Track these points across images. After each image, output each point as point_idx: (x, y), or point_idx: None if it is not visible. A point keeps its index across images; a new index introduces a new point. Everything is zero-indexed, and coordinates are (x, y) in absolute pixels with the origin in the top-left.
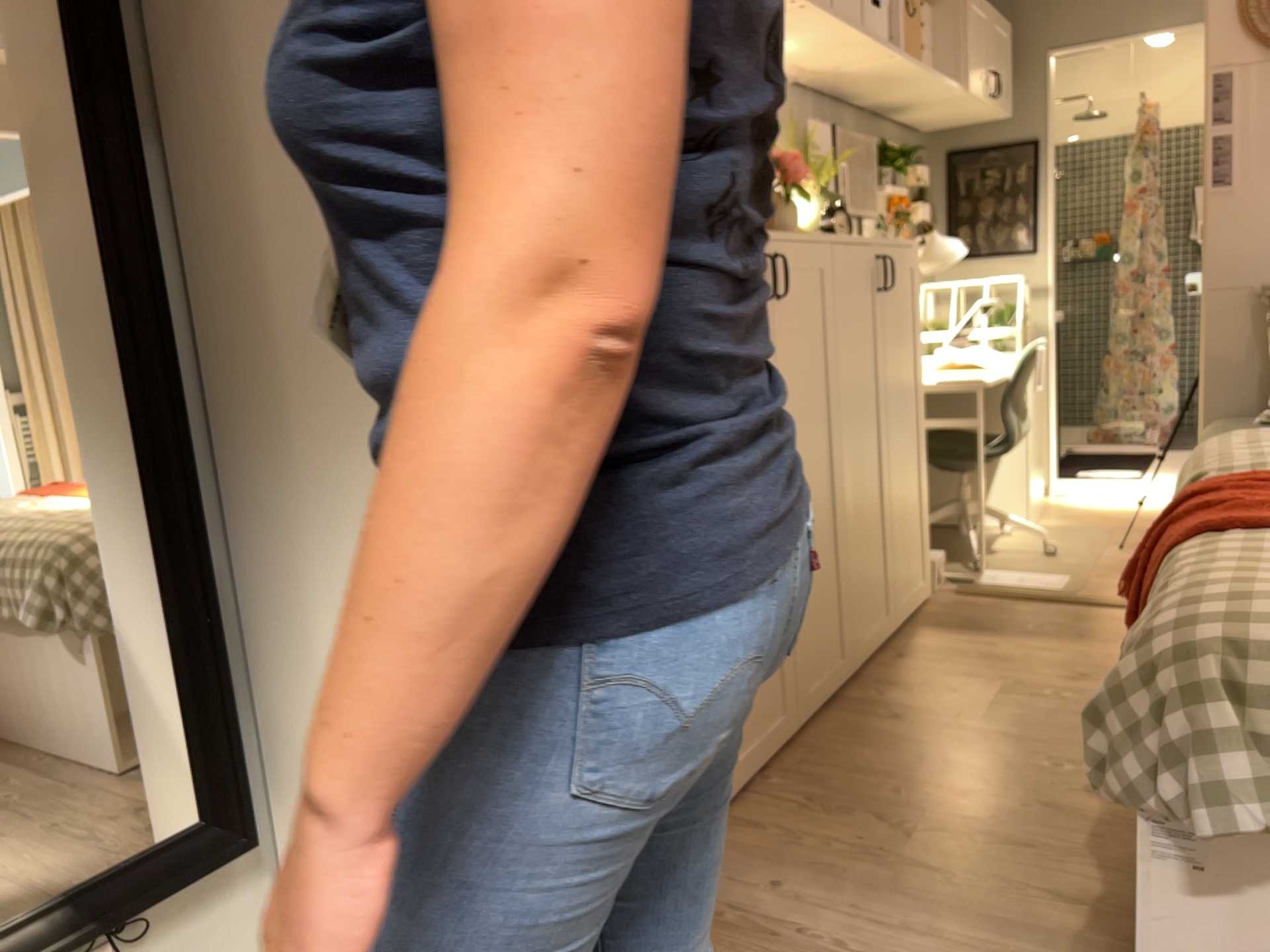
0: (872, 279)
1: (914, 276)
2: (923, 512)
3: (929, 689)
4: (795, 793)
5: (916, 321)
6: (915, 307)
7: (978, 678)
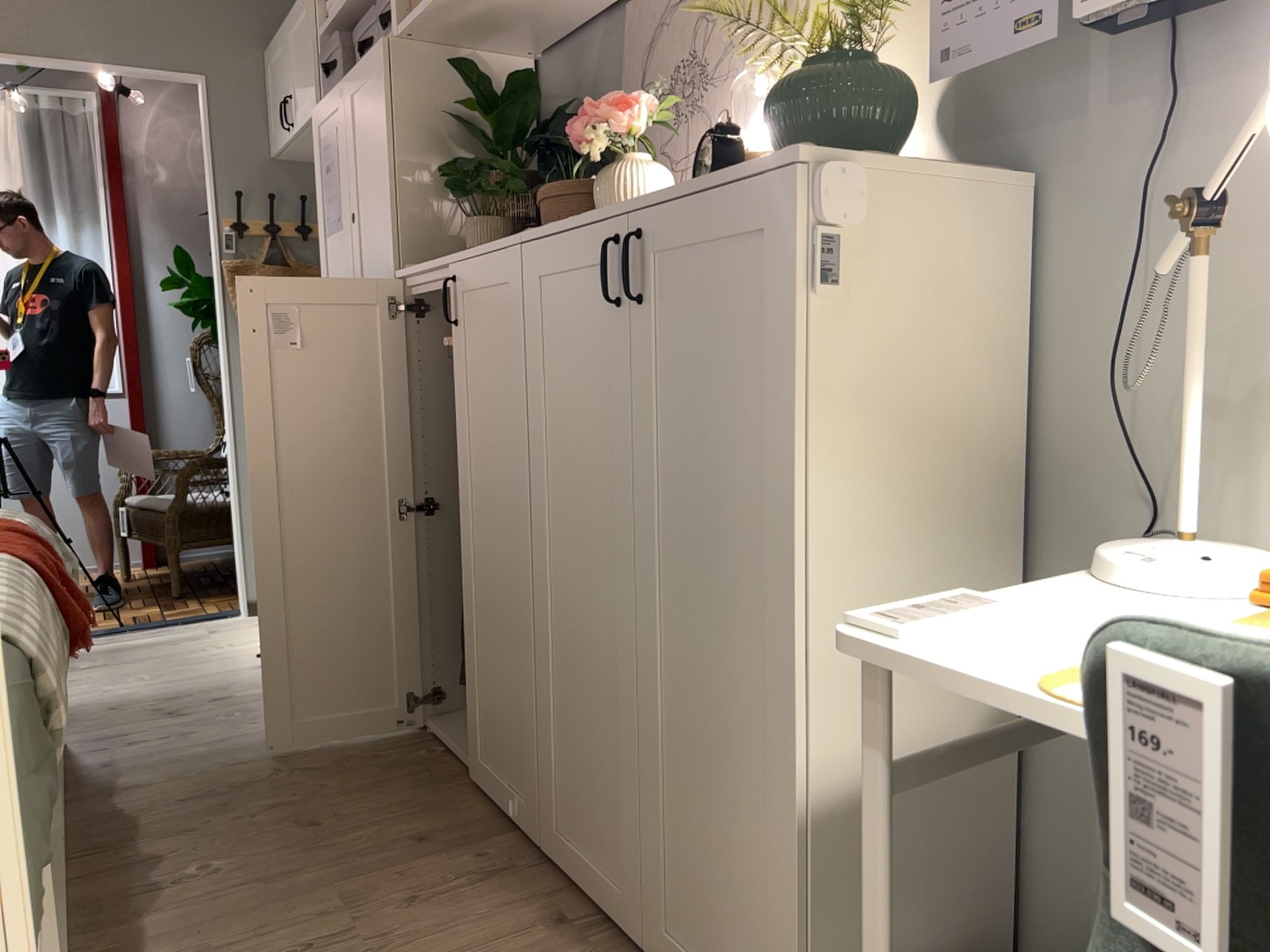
0: (612, 288)
1: (795, 258)
2: (793, 905)
3: (435, 898)
4: (391, 760)
5: (795, 386)
6: (795, 346)
7: (402, 950)
